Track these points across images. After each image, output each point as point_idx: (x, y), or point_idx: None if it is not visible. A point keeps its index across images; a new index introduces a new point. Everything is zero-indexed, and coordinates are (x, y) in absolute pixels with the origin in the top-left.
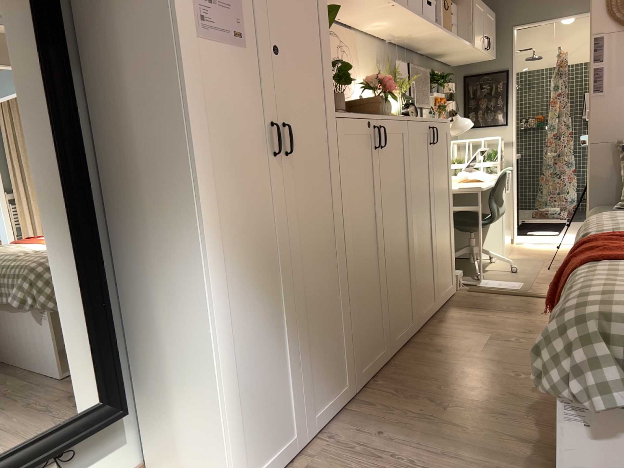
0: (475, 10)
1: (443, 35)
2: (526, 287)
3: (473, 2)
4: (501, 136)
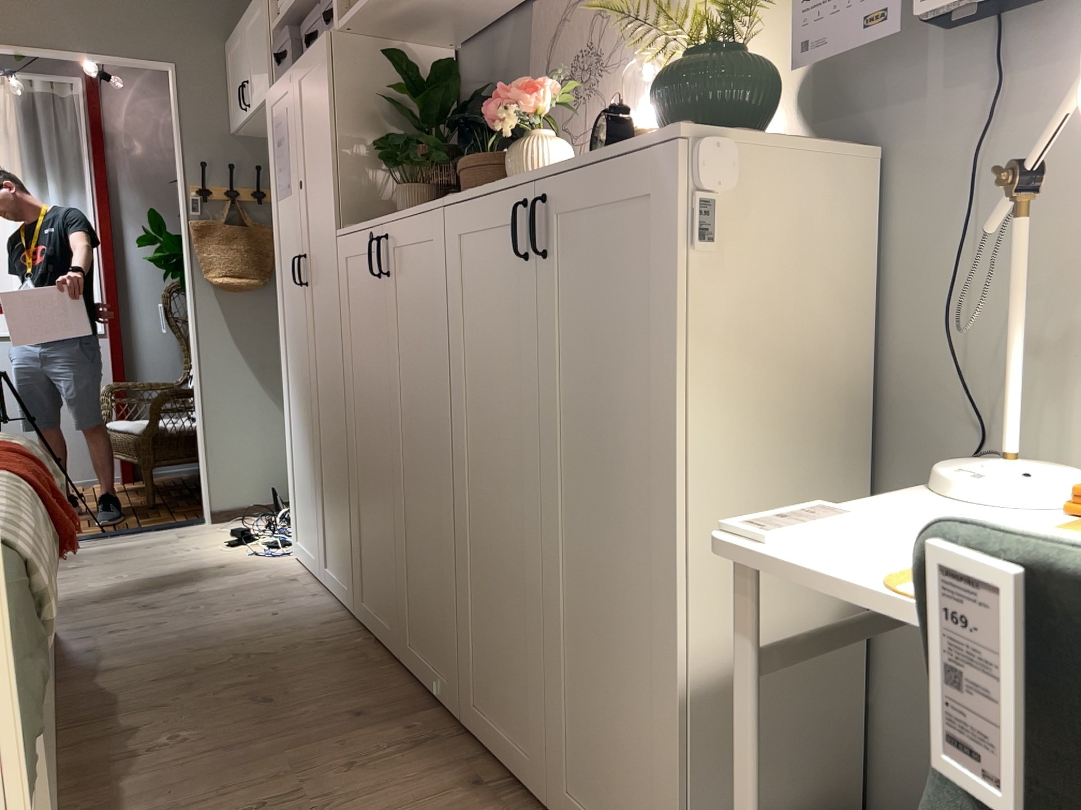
0: None
1: None
2: None
3: None
4: None
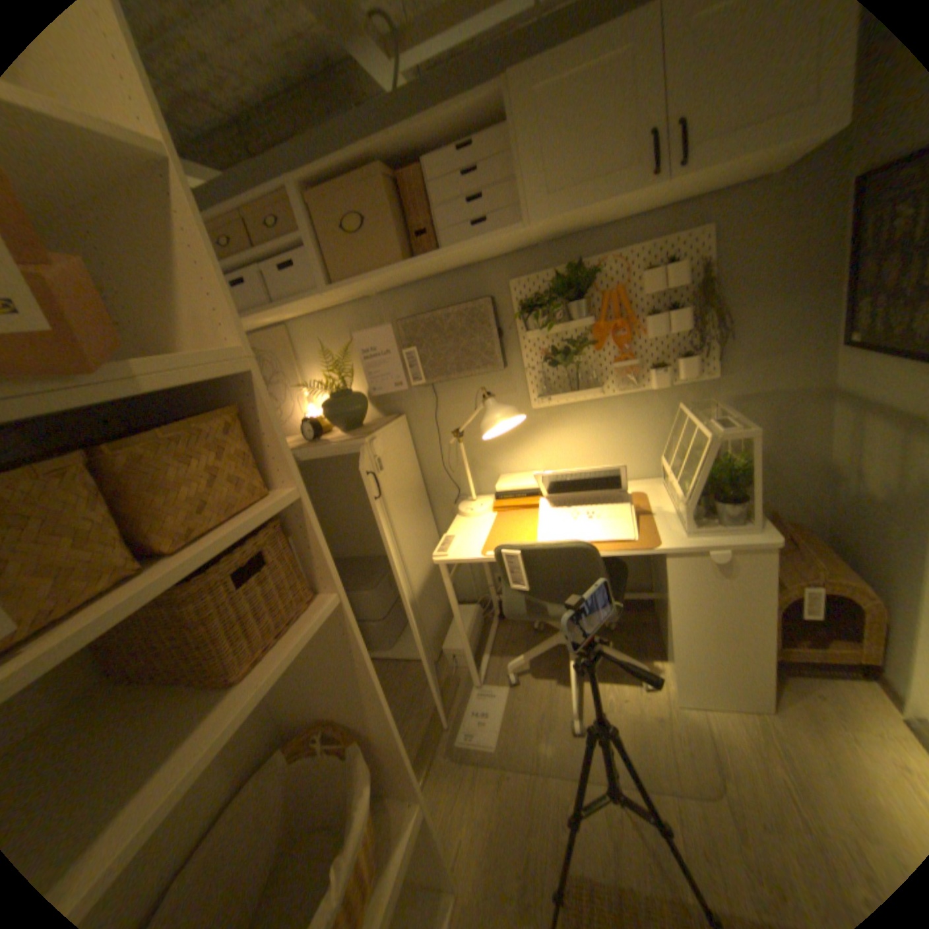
0: (526, 105)
1: (357, 282)
2: (464, 757)
3: (509, 91)
4: (714, 433)
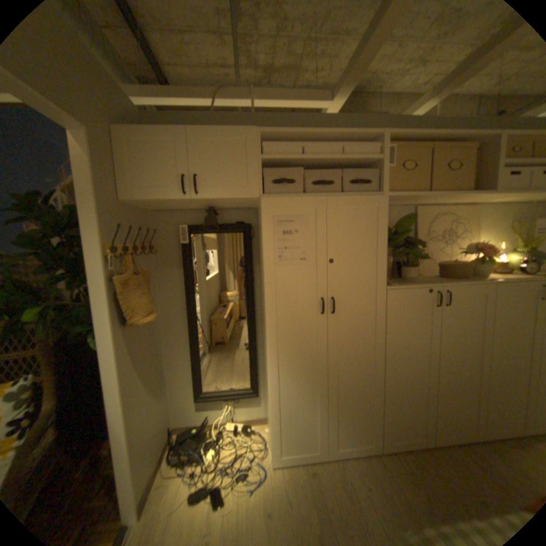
0: None
1: None
2: None
3: None
4: None
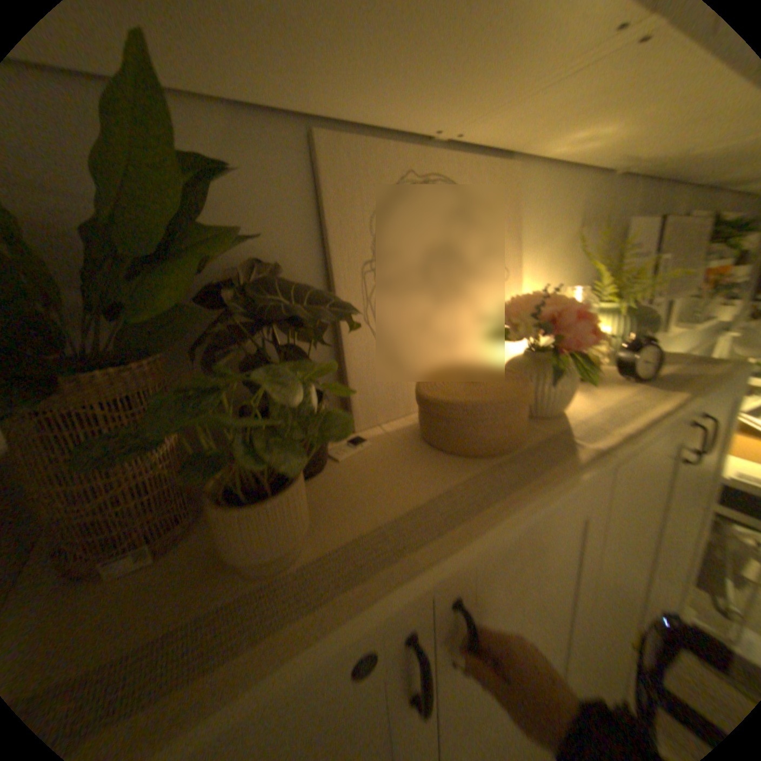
0: None
1: None
2: None
3: None
4: None
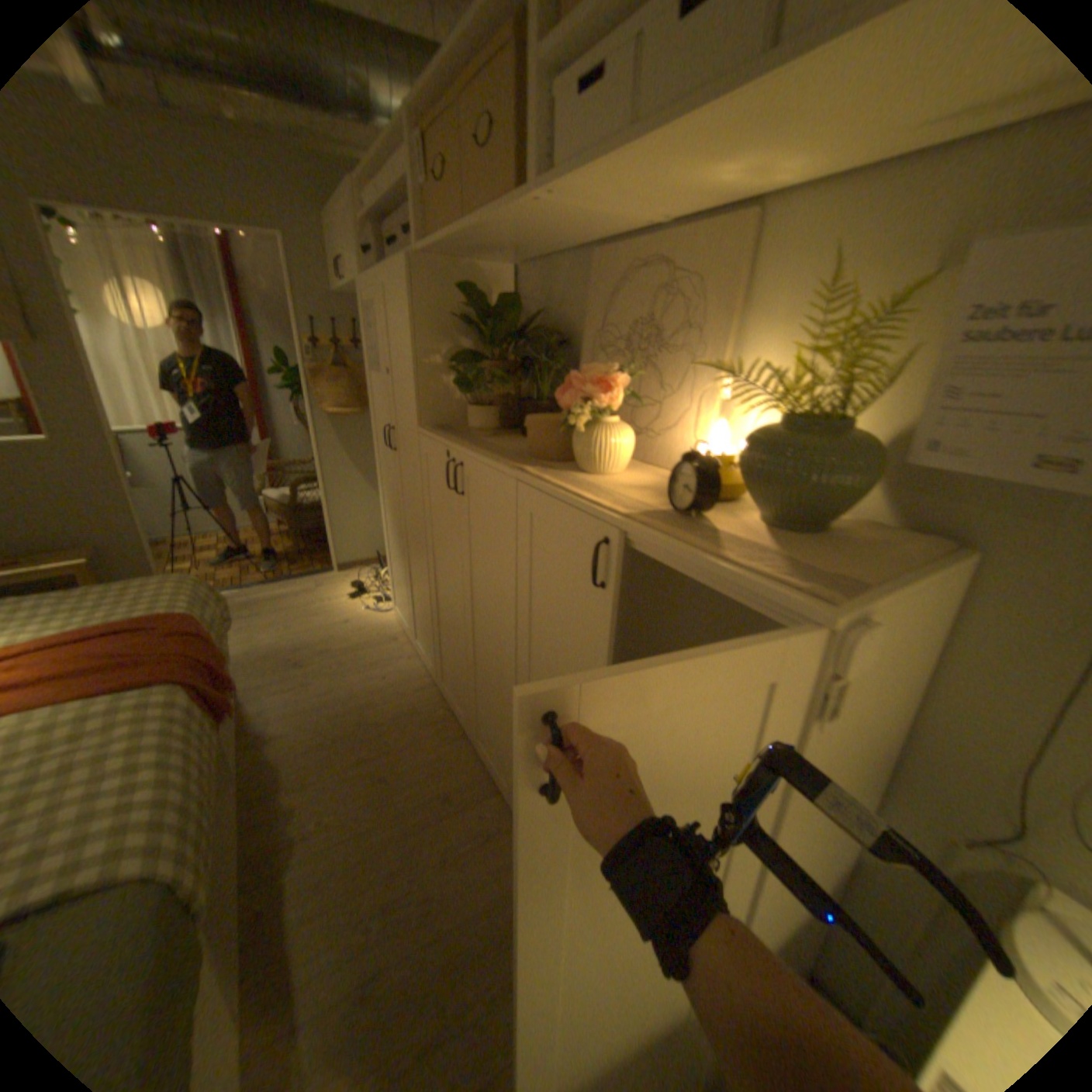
0: None
1: None
2: None
3: None
4: None
